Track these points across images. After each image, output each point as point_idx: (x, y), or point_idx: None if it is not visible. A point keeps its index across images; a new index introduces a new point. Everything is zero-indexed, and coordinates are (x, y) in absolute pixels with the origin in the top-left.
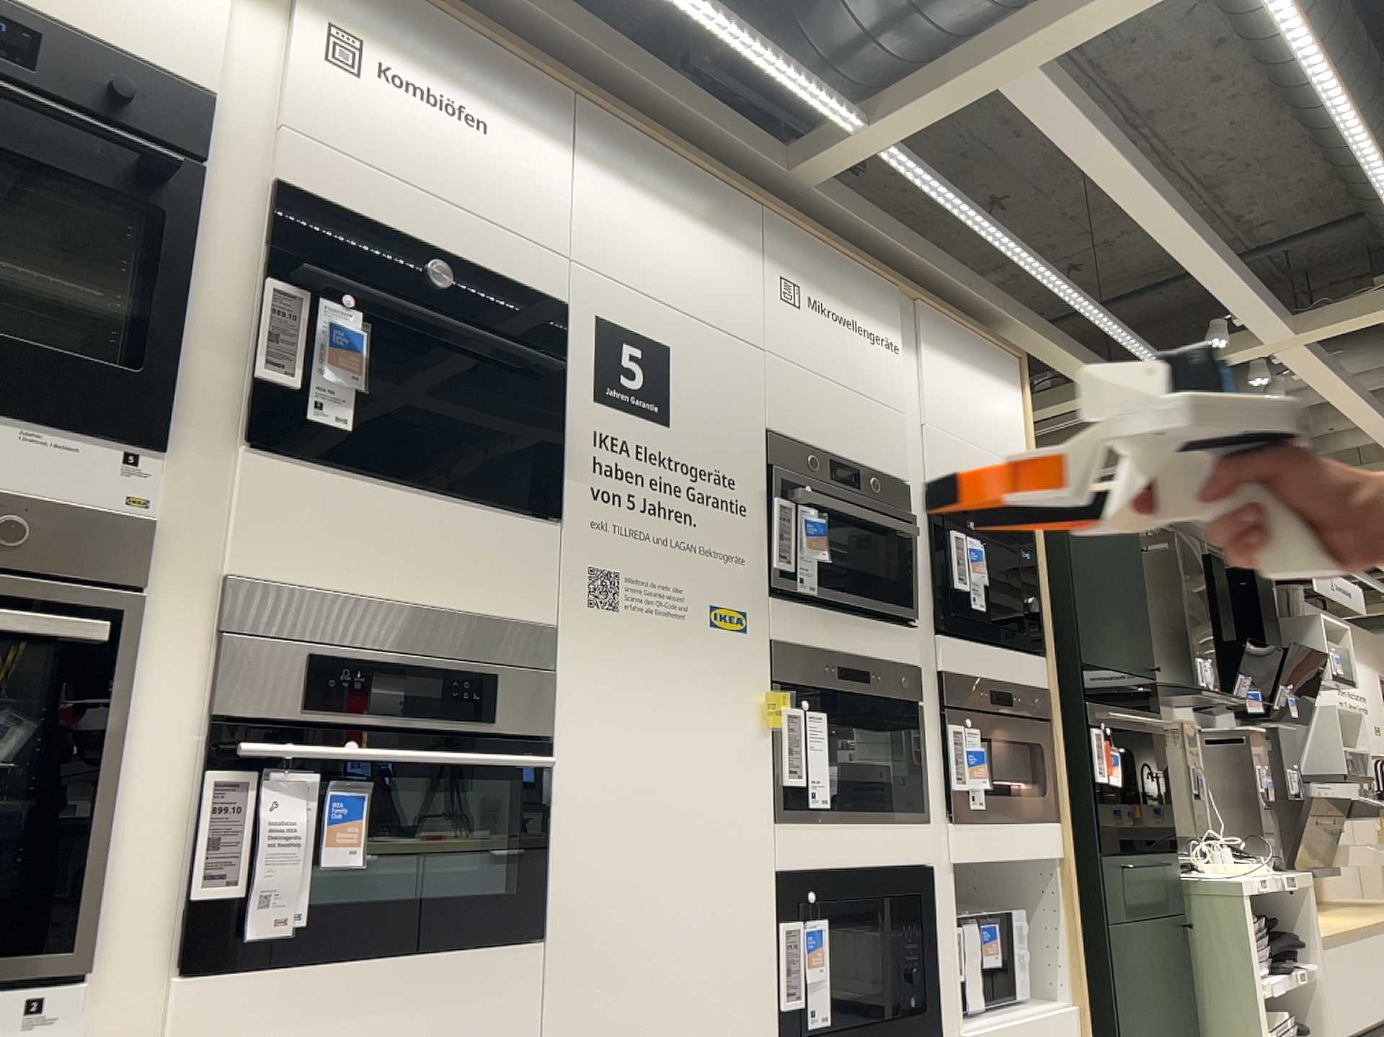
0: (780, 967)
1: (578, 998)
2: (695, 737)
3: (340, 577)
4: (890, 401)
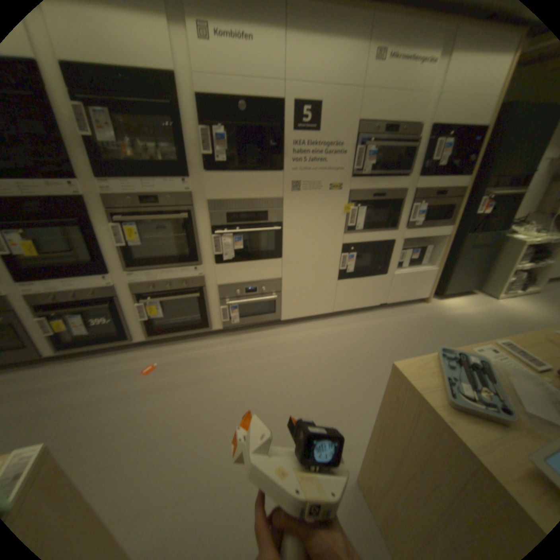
0: (340, 261)
1: (289, 266)
2: (321, 217)
3: (229, 195)
4: (423, 89)
